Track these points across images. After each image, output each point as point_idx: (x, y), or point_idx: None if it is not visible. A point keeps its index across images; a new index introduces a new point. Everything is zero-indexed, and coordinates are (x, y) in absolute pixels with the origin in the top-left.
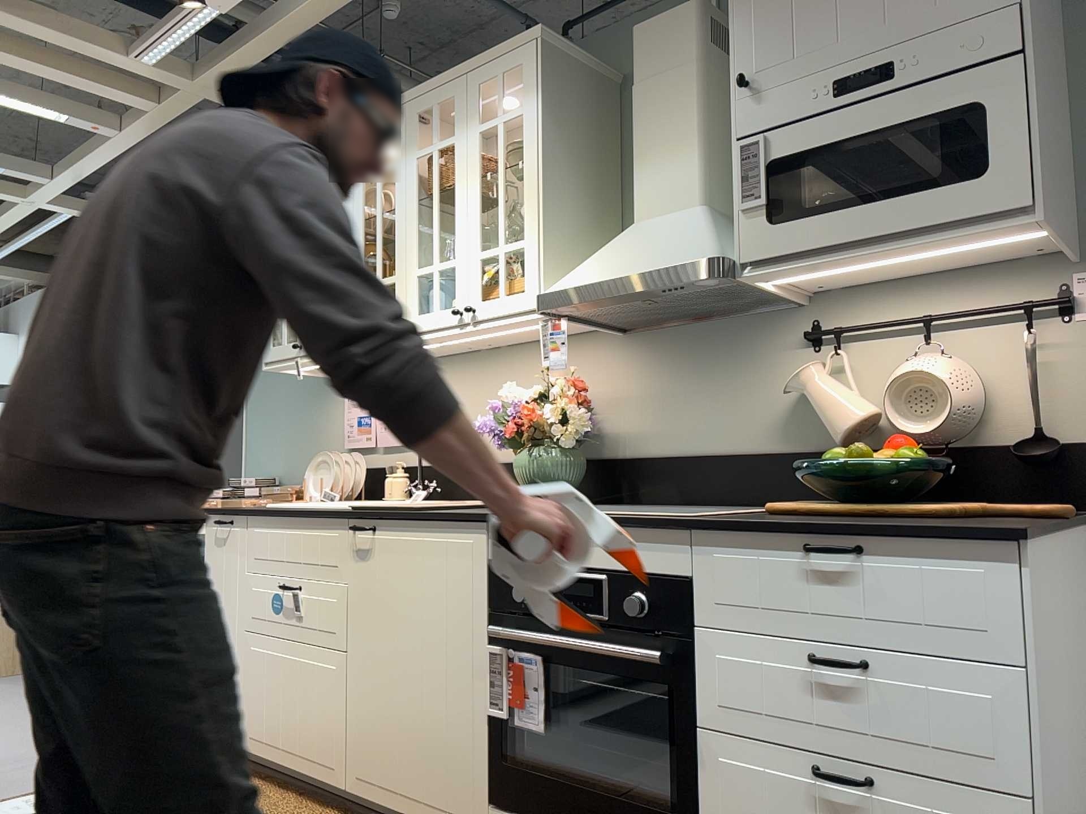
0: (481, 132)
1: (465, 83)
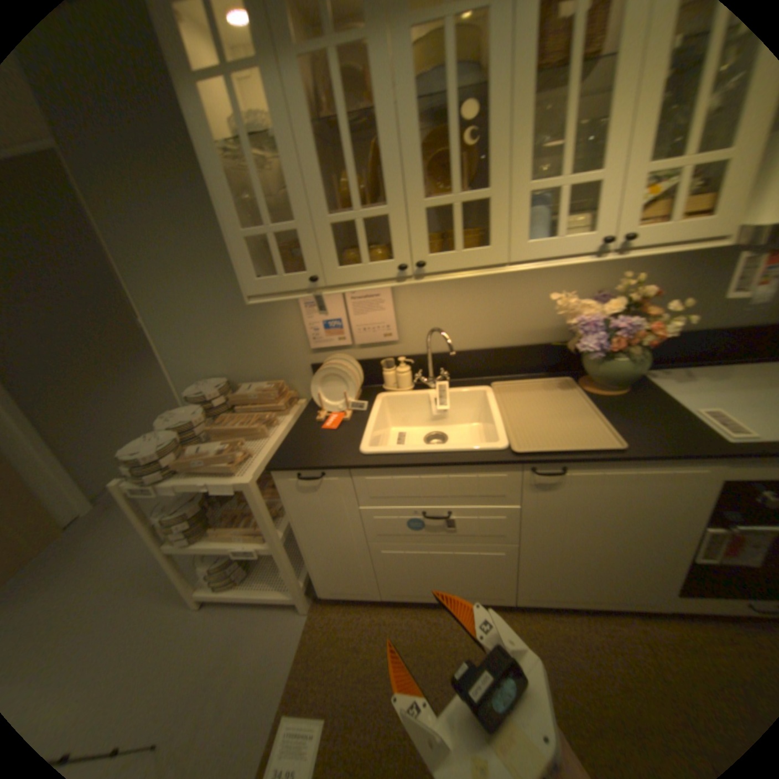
0: None
1: None
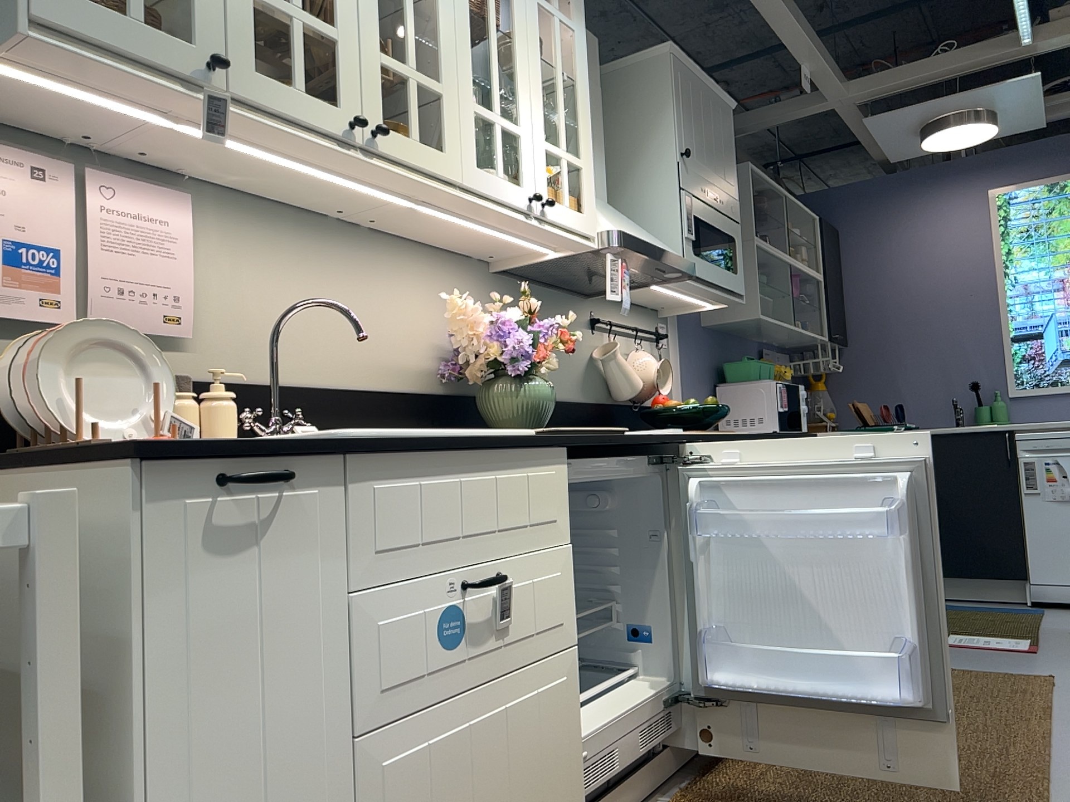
0: (540, 4)
1: None
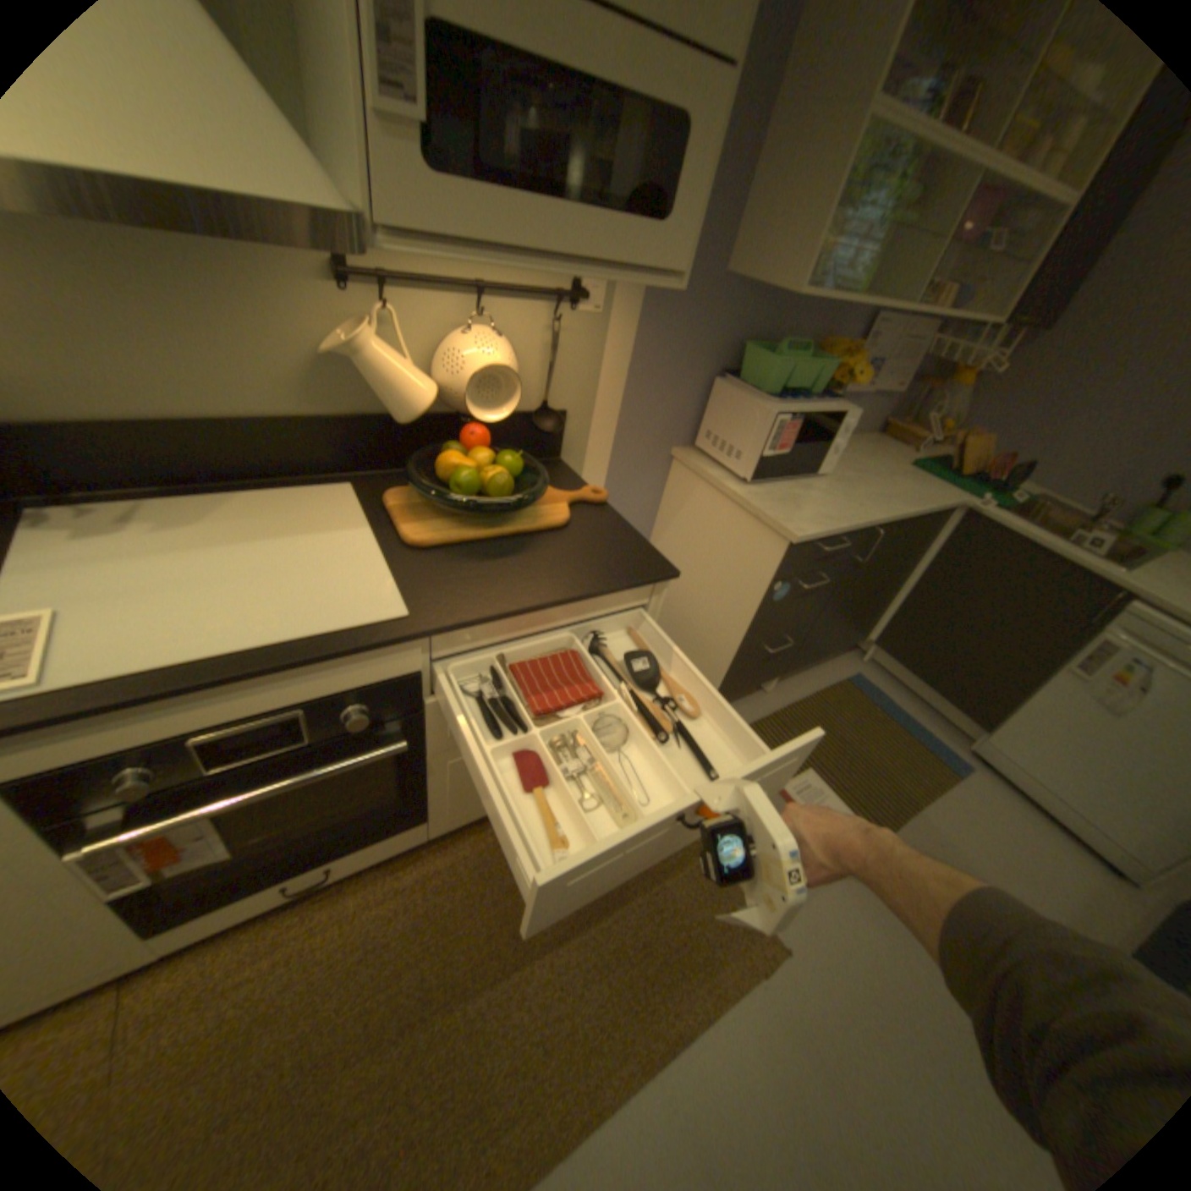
0: None
1: None
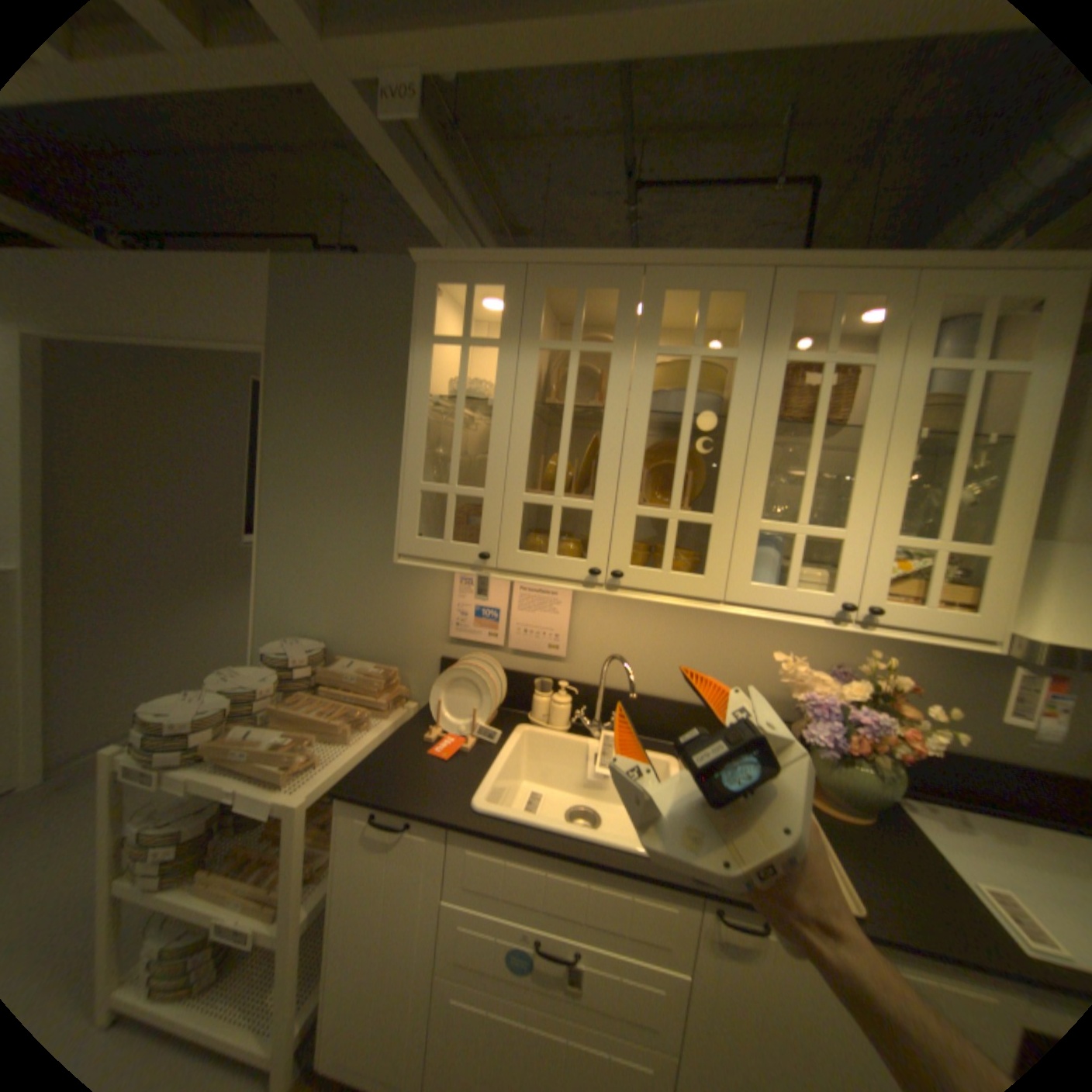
0: (937, 366)
1: (918, 278)
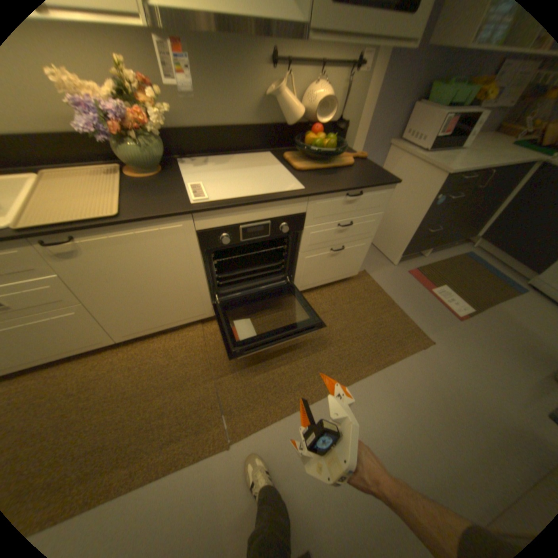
0: None
1: None
